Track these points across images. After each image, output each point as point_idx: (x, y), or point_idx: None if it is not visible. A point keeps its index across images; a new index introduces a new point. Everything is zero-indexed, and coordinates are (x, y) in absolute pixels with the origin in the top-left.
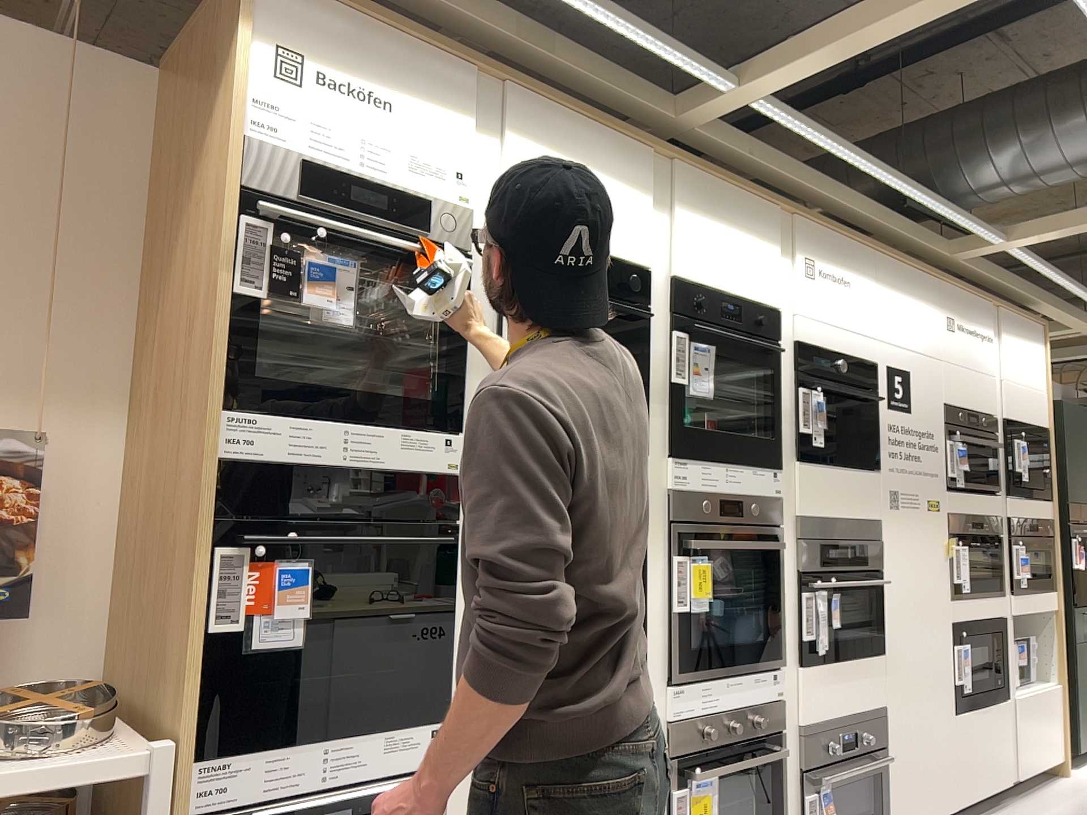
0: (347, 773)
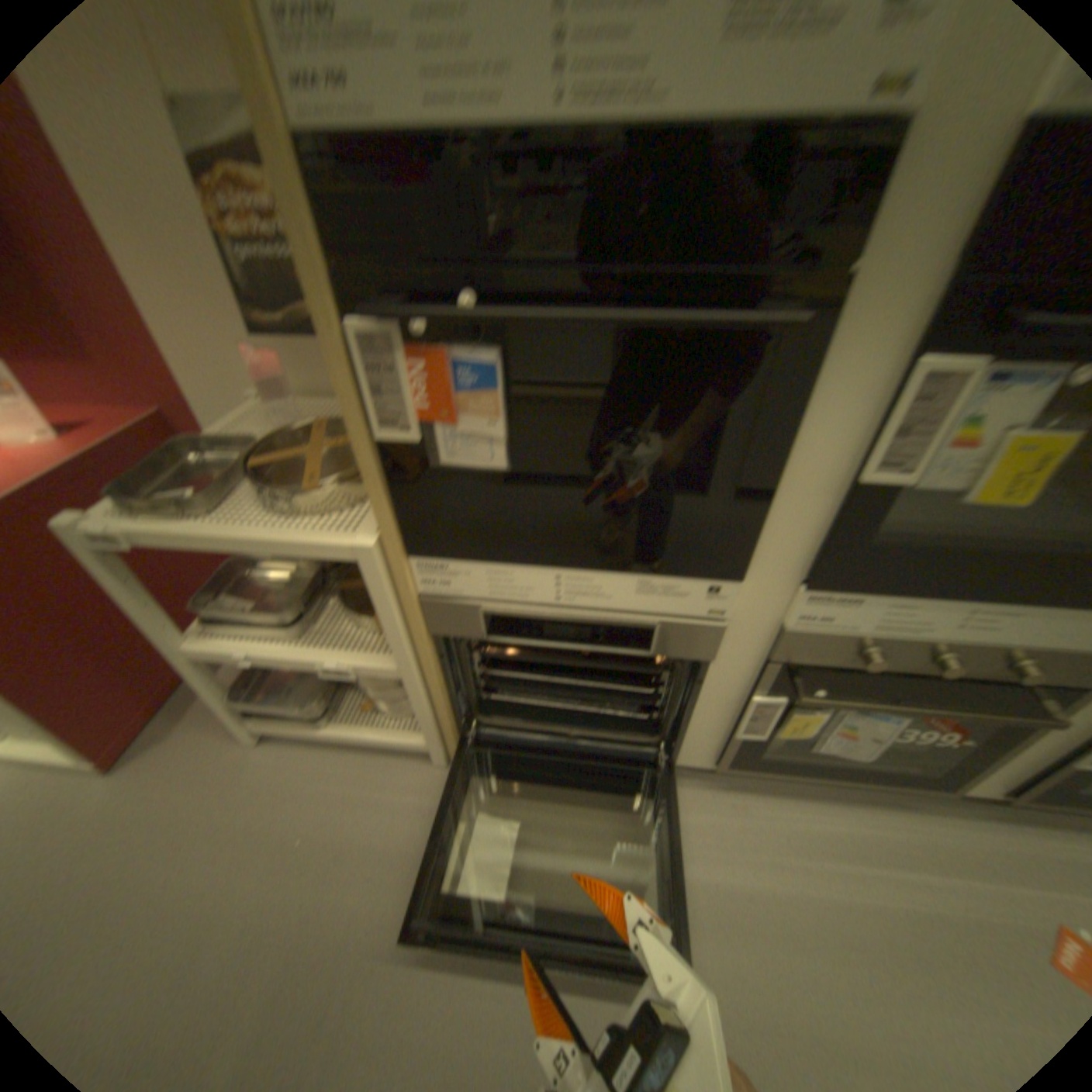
0: (580, 599)
